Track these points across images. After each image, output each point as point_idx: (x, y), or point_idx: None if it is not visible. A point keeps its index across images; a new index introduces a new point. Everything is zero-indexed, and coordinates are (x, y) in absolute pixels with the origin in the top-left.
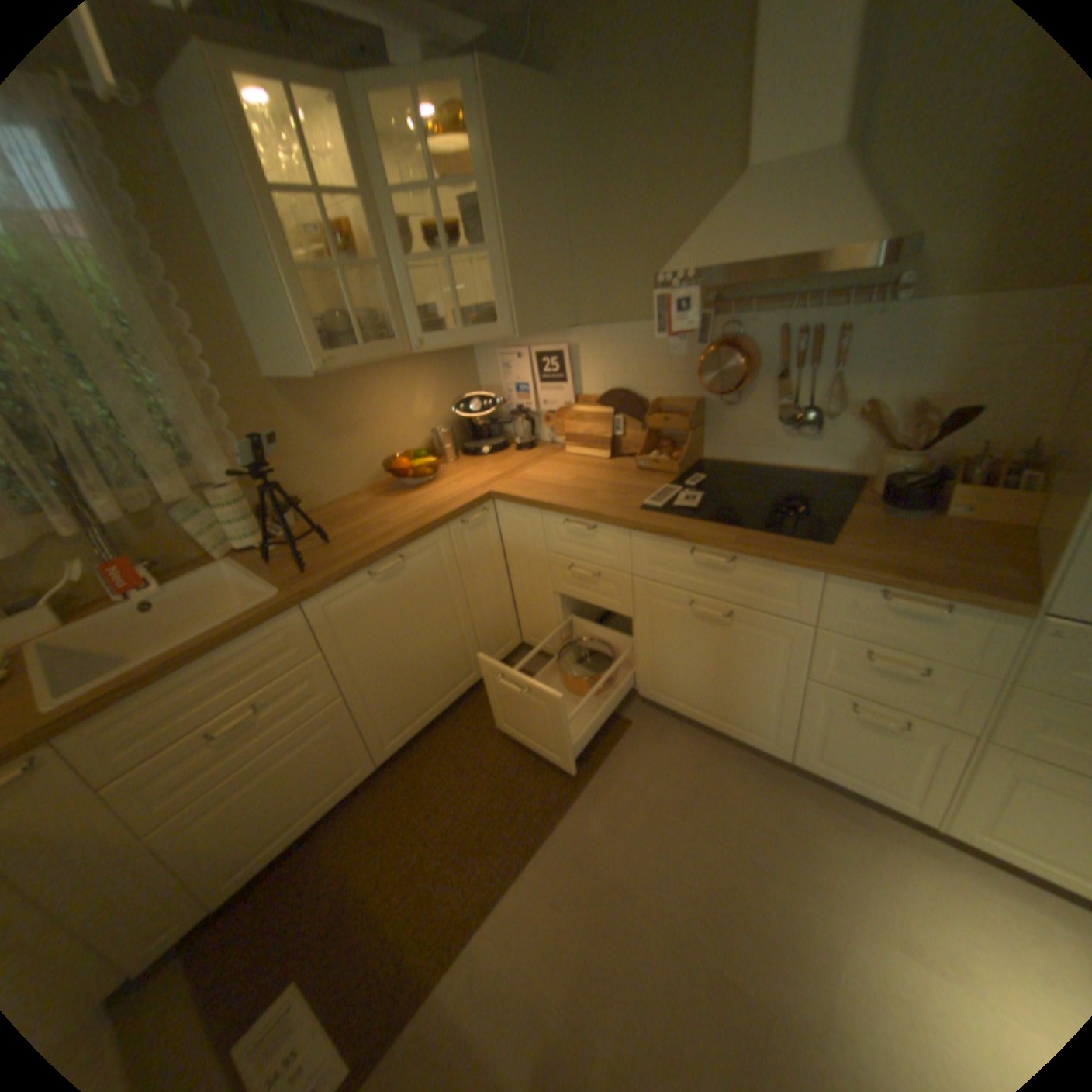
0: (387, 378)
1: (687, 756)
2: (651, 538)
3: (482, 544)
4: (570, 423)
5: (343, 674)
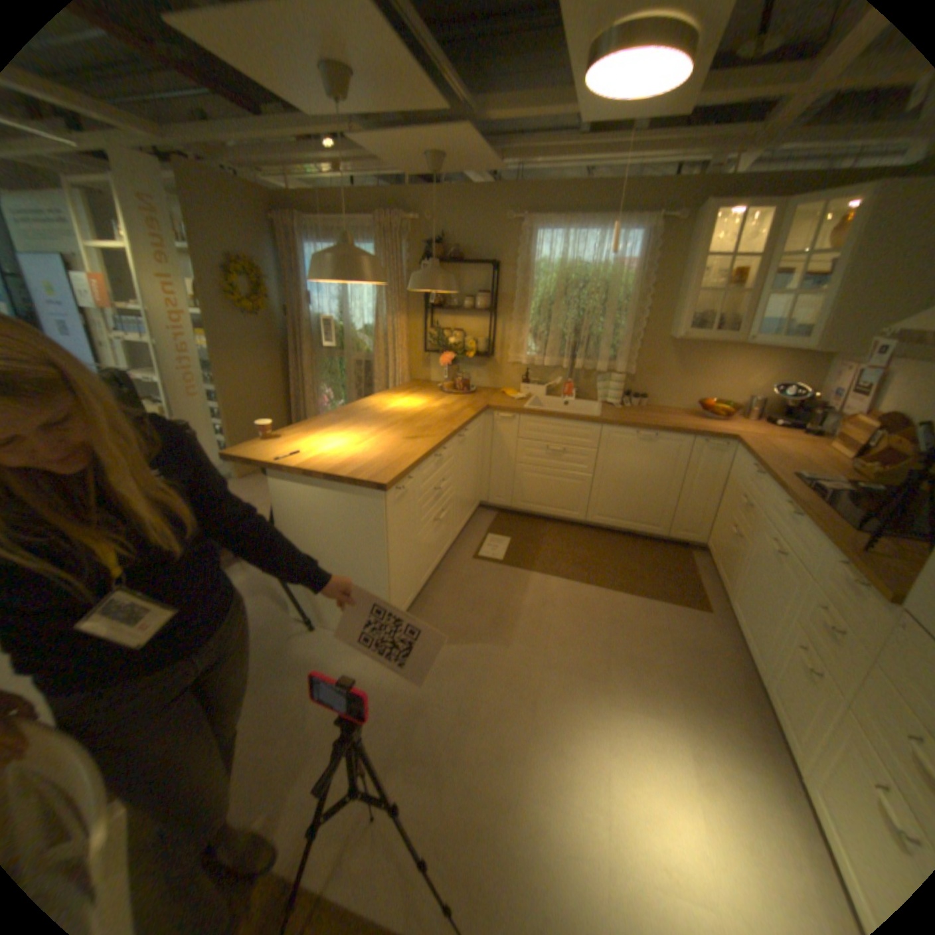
0: (743, 355)
1: (717, 644)
2: (780, 490)
3: (713, 462)
4: (849, 427)
5: (599, 466)
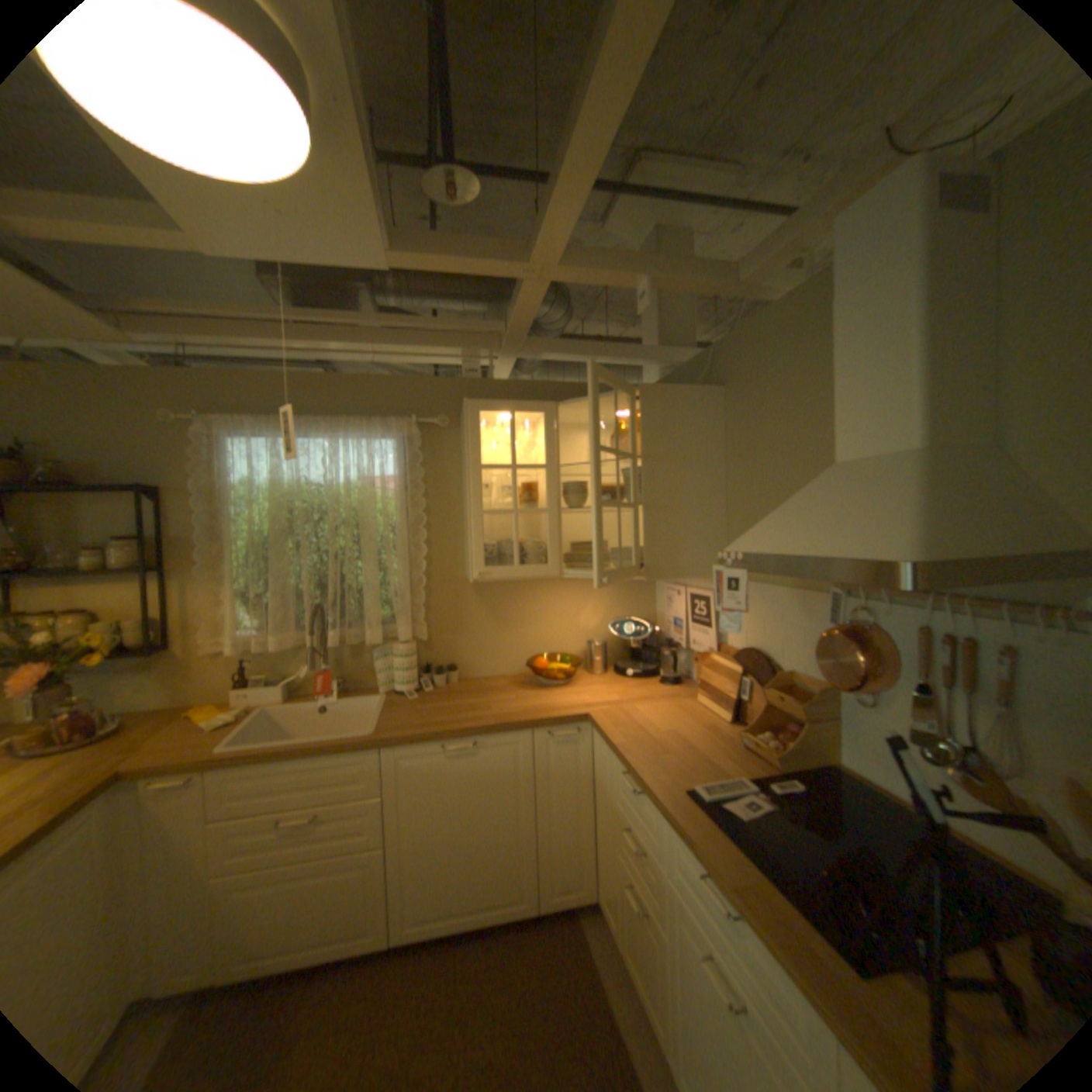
0: (563, 590)
1: None
2: (680, 838)
3: (568, 764)
4: (707, 671)
5: (391, 827)
